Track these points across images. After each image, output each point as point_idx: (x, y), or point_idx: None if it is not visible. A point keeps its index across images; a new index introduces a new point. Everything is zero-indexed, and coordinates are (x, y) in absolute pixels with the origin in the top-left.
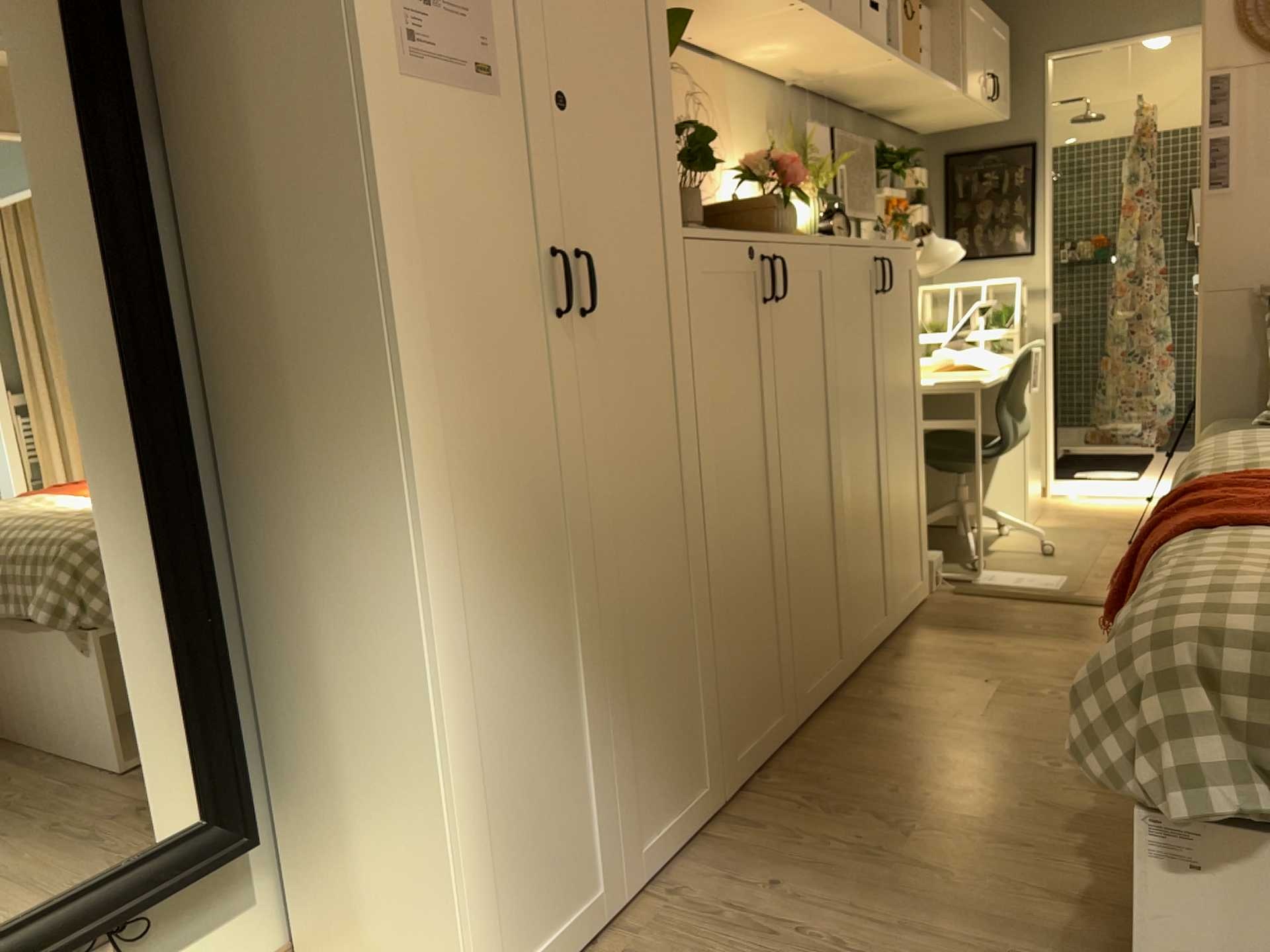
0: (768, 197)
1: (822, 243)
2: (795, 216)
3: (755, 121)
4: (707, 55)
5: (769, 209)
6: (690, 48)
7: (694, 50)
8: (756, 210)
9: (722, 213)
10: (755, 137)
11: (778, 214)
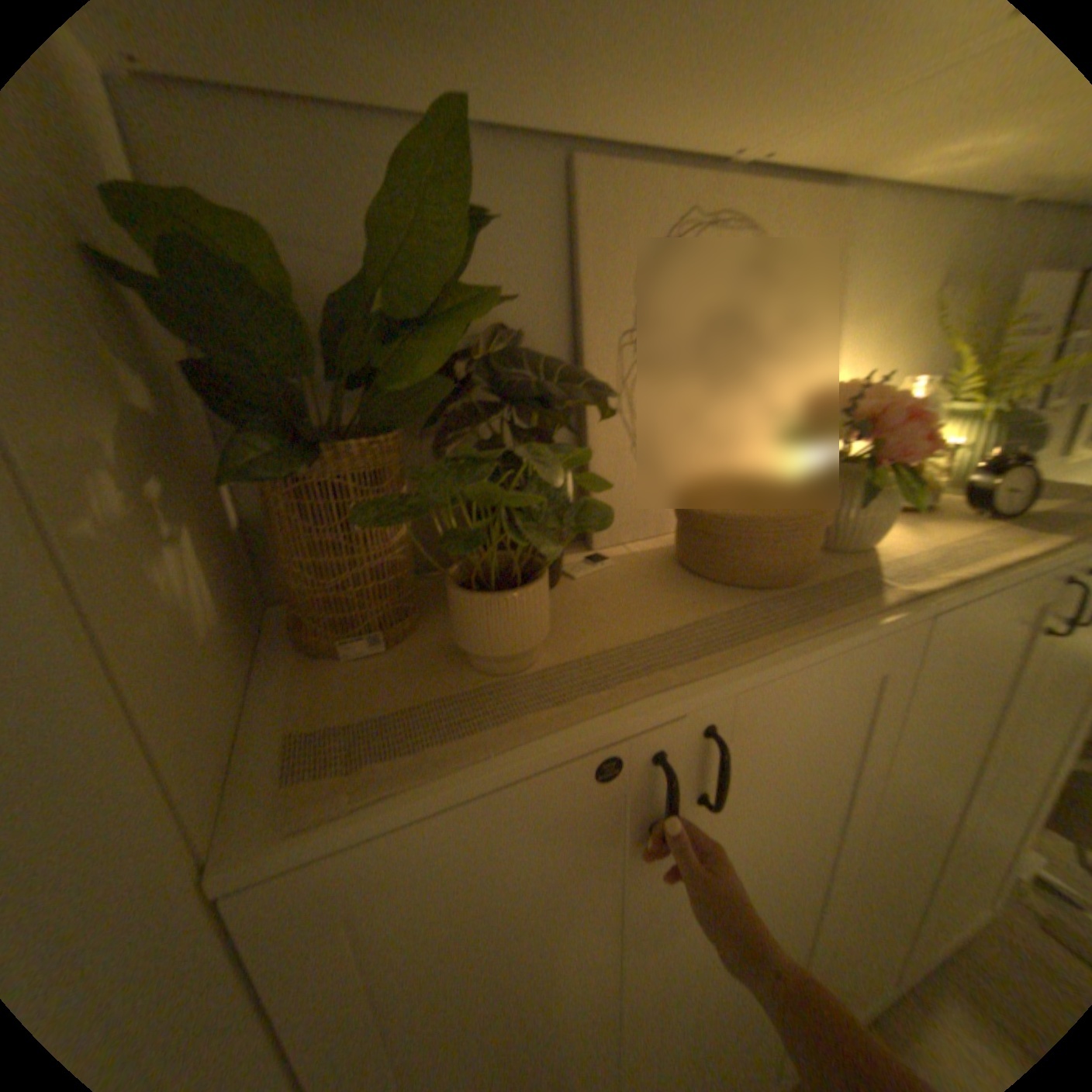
0: (802, 515)
1: (910, 623)
2: (891, 511)
3: (916, 278)
4: (823, 178)
5: (798, 537)
6: (777, 171)
7: (791, 173)
8: (766, 539)
9: (700, 528)
10: (910, 304)
11: (850, 508)
